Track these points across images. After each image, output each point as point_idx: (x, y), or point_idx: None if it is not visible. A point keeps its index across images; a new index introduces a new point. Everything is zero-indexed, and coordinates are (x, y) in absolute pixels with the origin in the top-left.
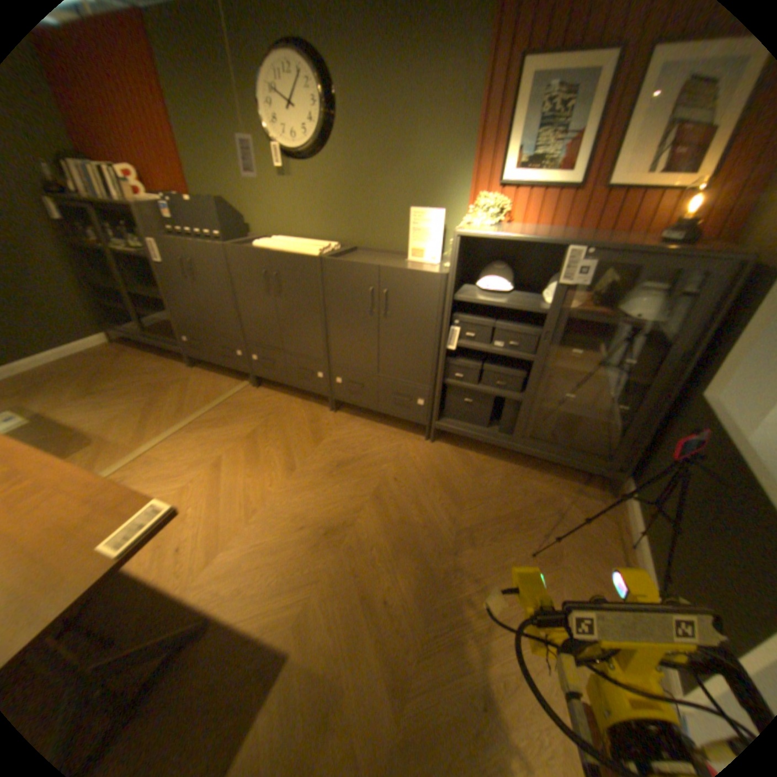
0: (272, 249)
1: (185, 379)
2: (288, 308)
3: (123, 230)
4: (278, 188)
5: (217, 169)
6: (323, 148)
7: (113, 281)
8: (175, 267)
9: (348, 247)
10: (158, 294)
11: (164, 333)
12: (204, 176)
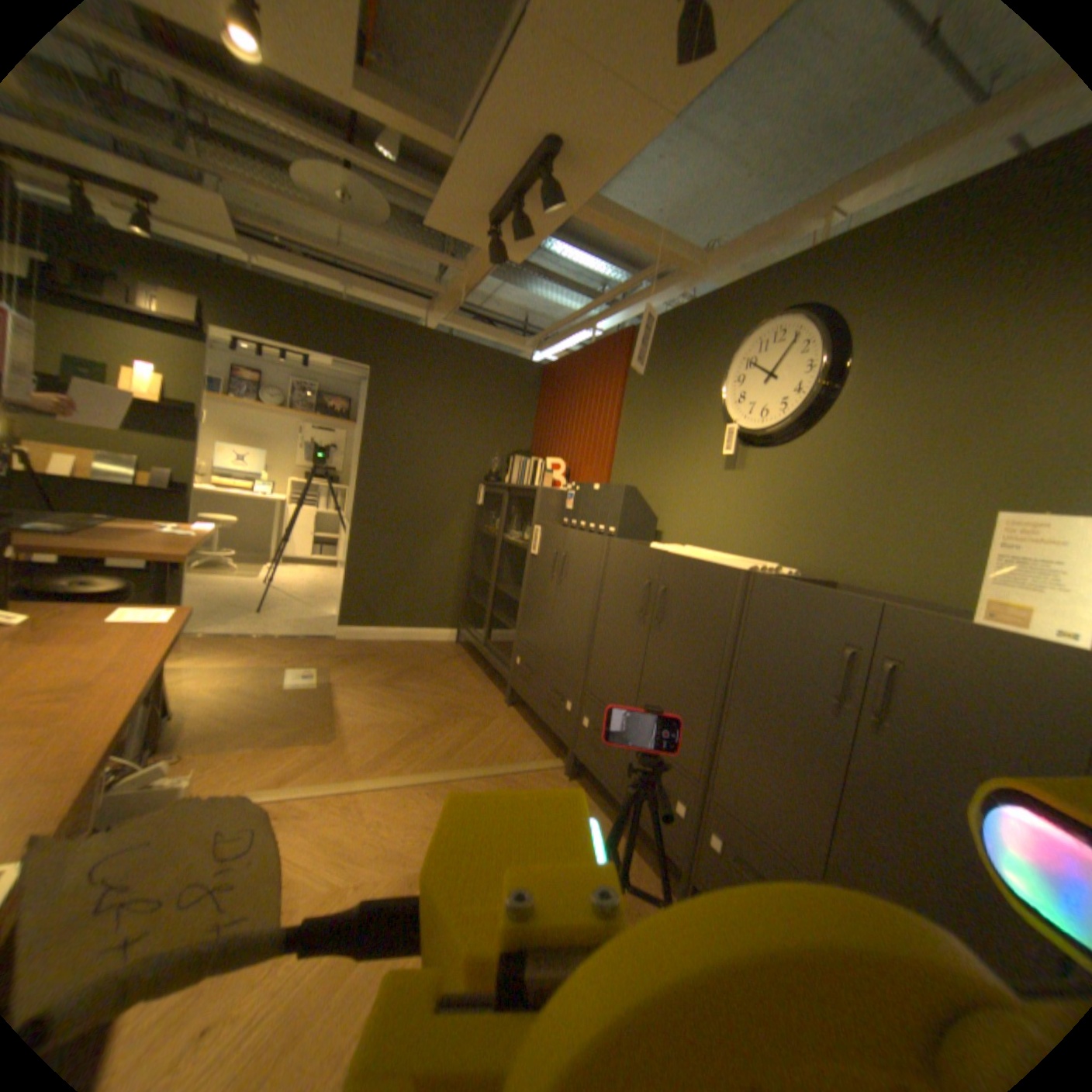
0: (675, 552)
1: (490, 716)
2: (665, 651)
3: (529, 524)
4: (721, 483)
5: (649, 463)
6: (813, 429)
7: (493, 573)
8: (548, 561)
9: (820, 579)
10: (521, 595)
11: (509, 648)
12: (632, 471)
